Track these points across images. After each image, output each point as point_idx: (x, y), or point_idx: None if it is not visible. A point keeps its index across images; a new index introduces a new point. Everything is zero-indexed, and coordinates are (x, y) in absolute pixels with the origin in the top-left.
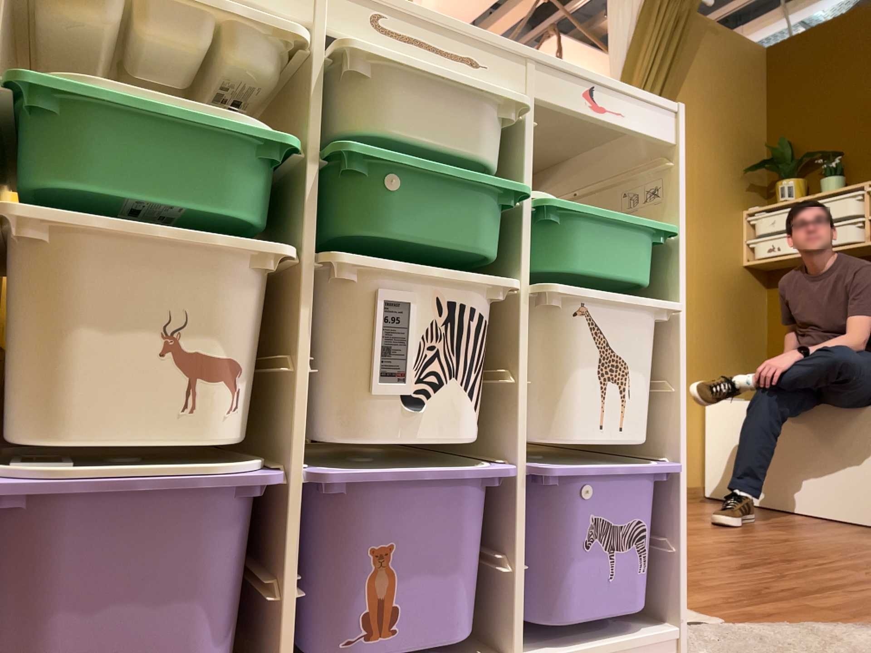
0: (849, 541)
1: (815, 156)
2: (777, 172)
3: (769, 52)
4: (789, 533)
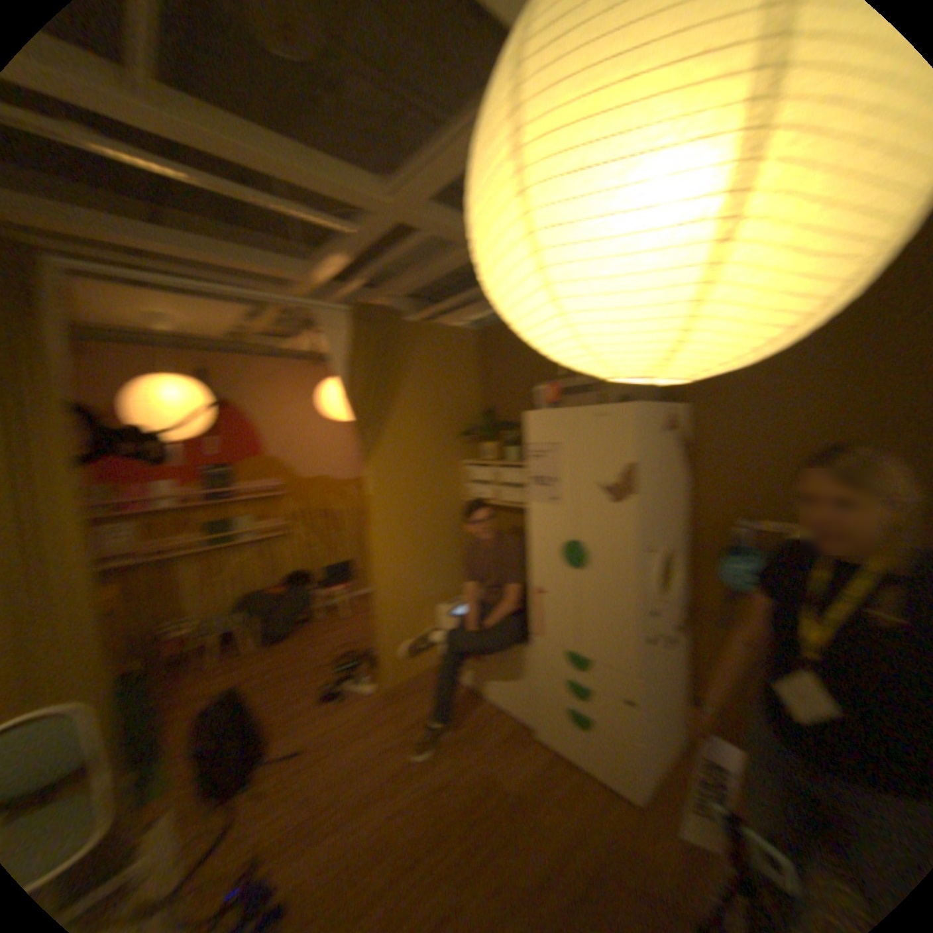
0: (483, 786)
1: (504, 427)
2: (482, 436)
3: (479, 332)
4: (449, 775)
